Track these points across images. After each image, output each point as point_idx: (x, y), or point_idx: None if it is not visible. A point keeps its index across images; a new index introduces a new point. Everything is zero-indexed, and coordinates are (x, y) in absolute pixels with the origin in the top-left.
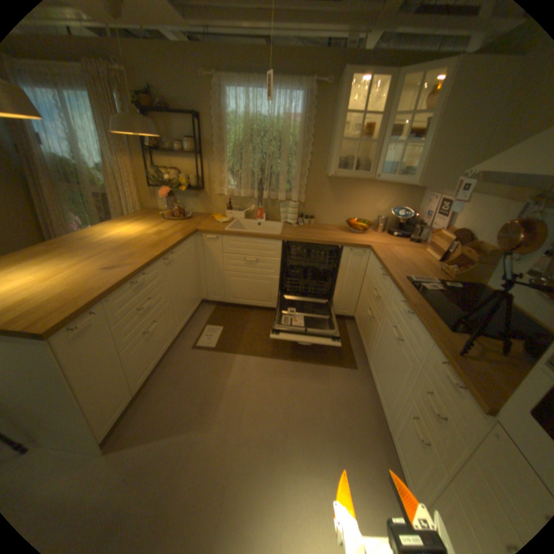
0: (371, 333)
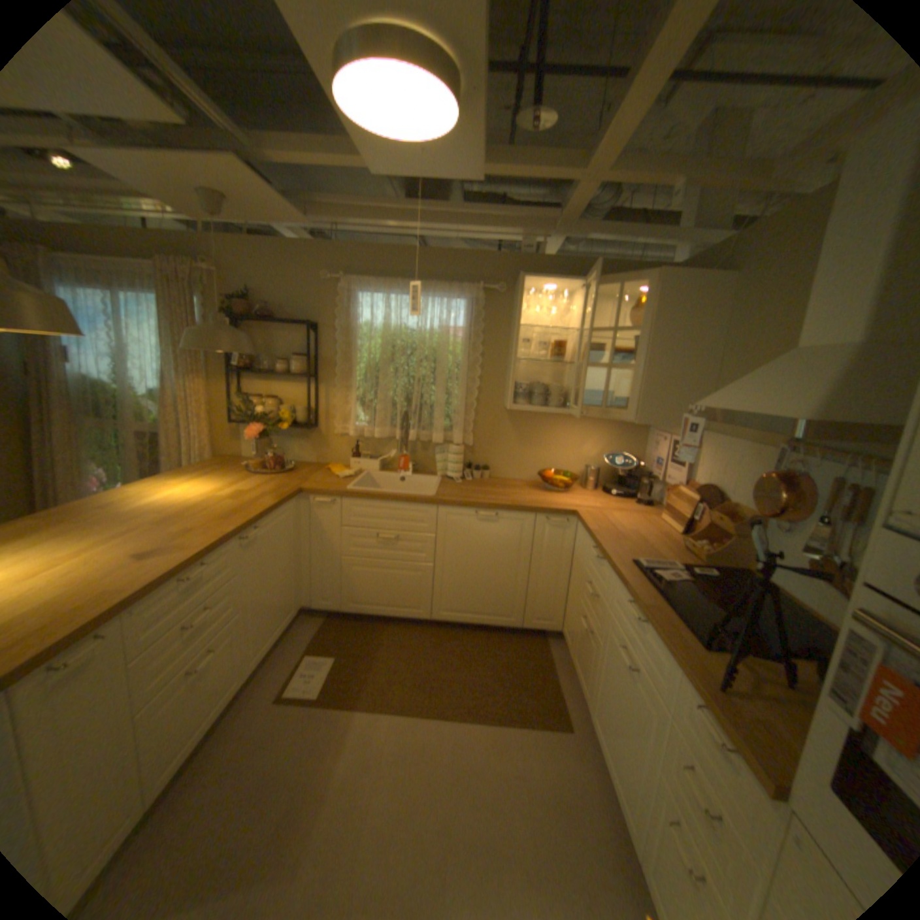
0: (590, 660)
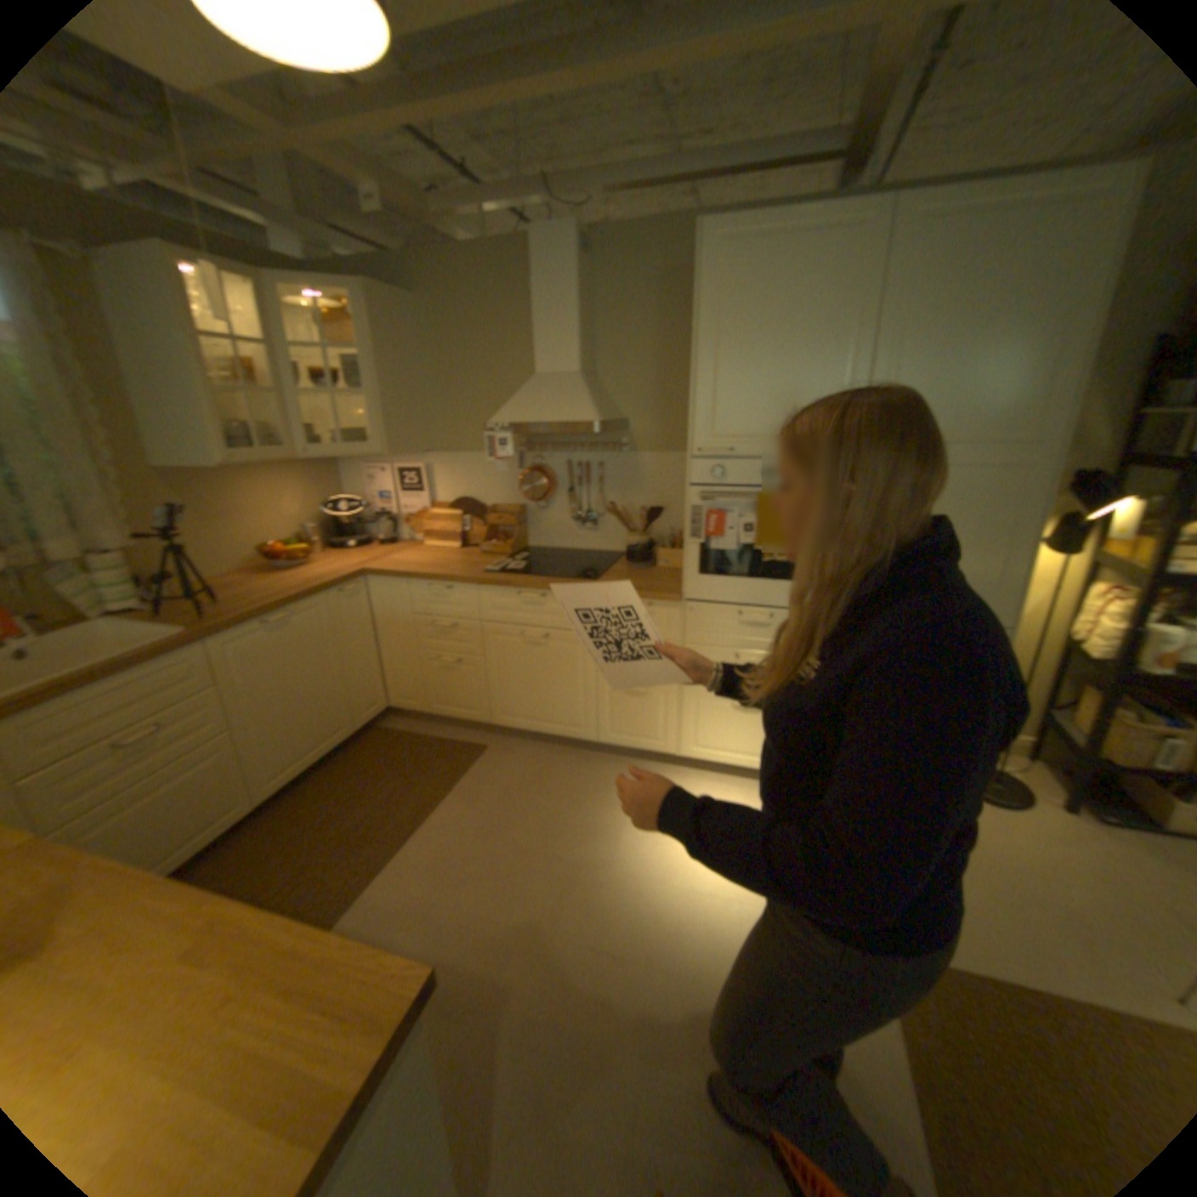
0: (468, 684)
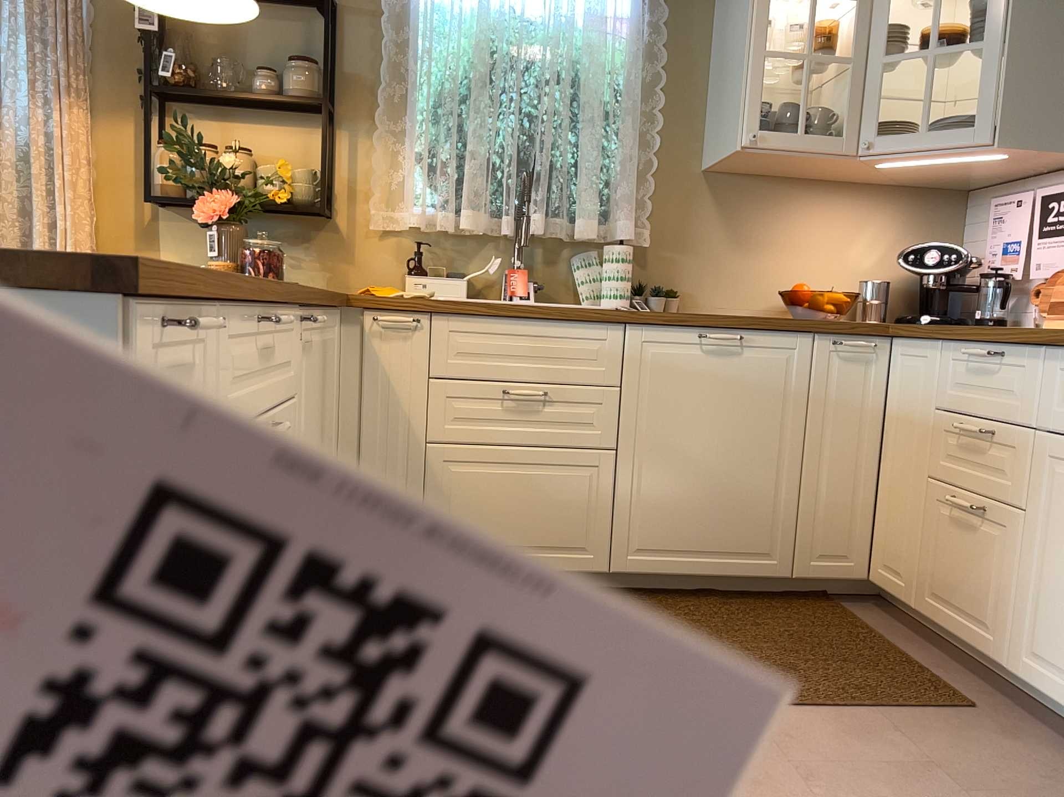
0: (986, 566)
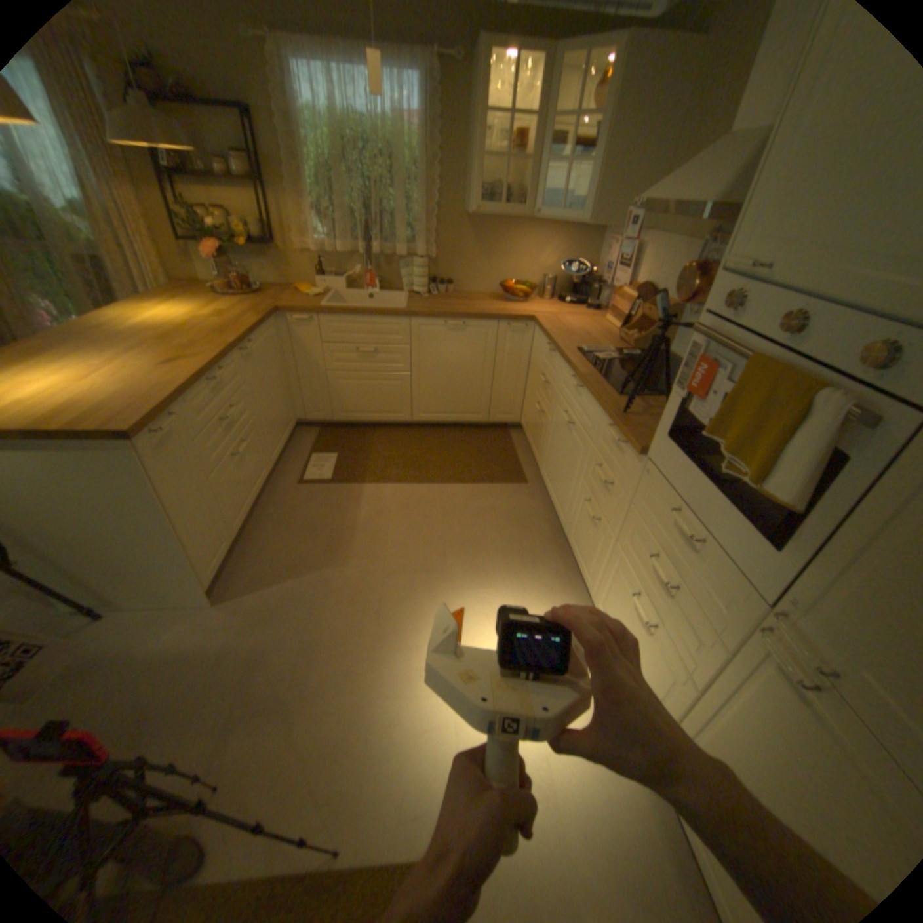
0: (540, 433)
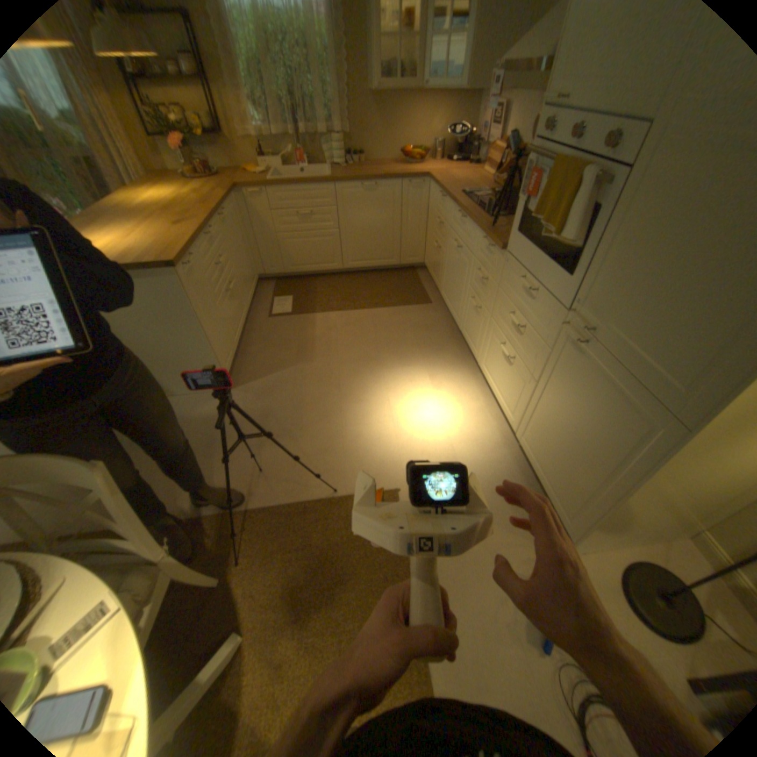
0: (438, 265)
